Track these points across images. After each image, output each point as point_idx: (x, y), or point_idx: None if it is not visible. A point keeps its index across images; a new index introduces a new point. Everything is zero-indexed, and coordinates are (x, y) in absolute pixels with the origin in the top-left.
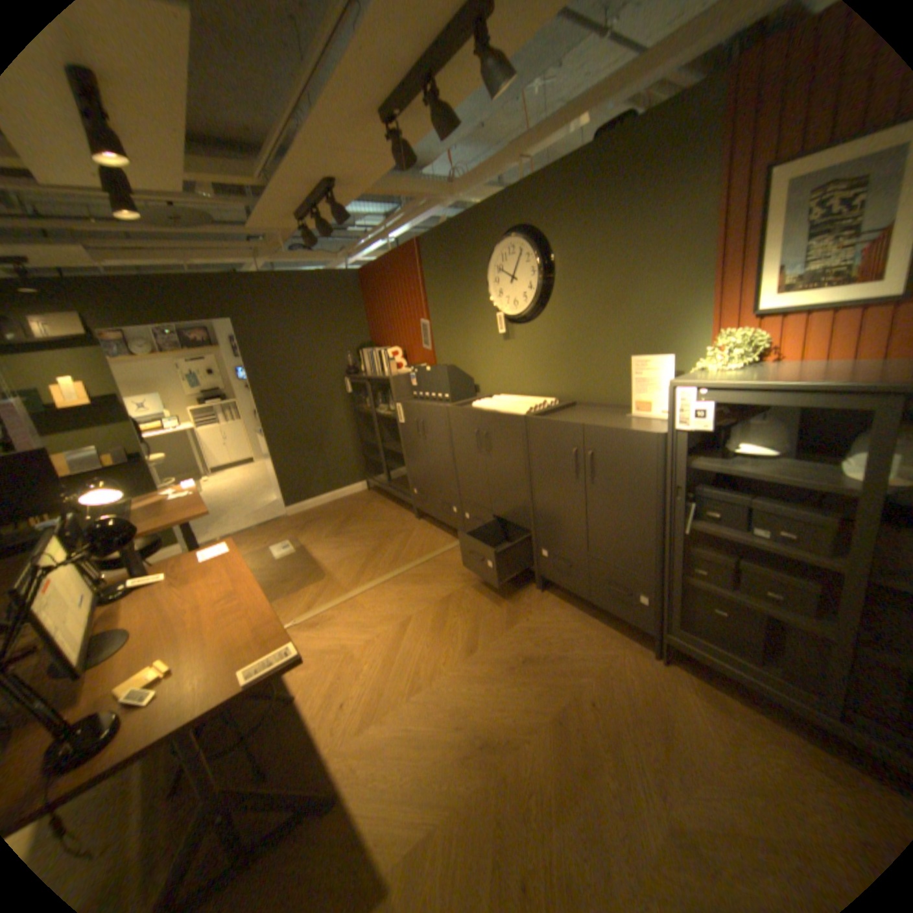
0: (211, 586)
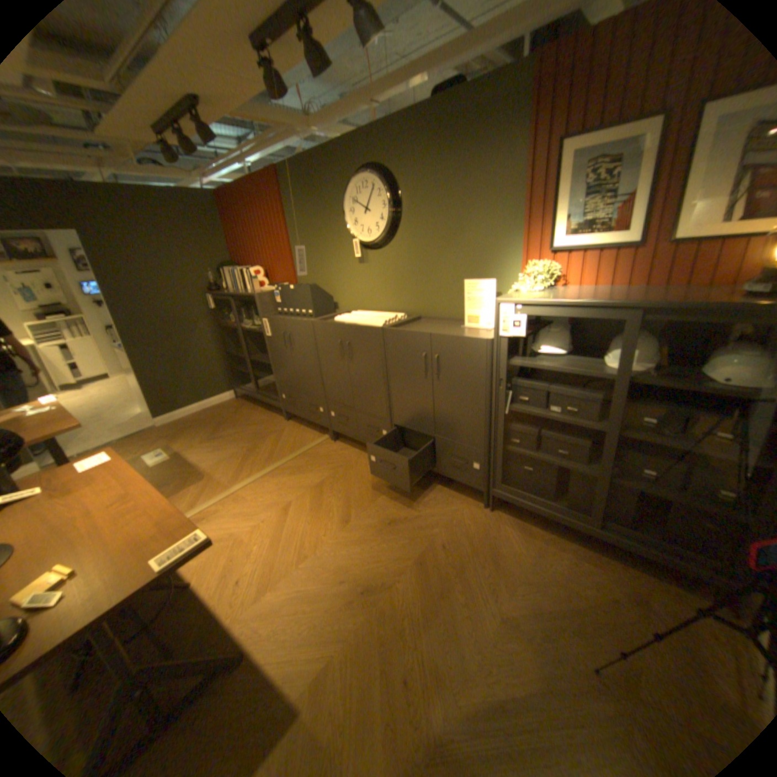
0: (100, 492)
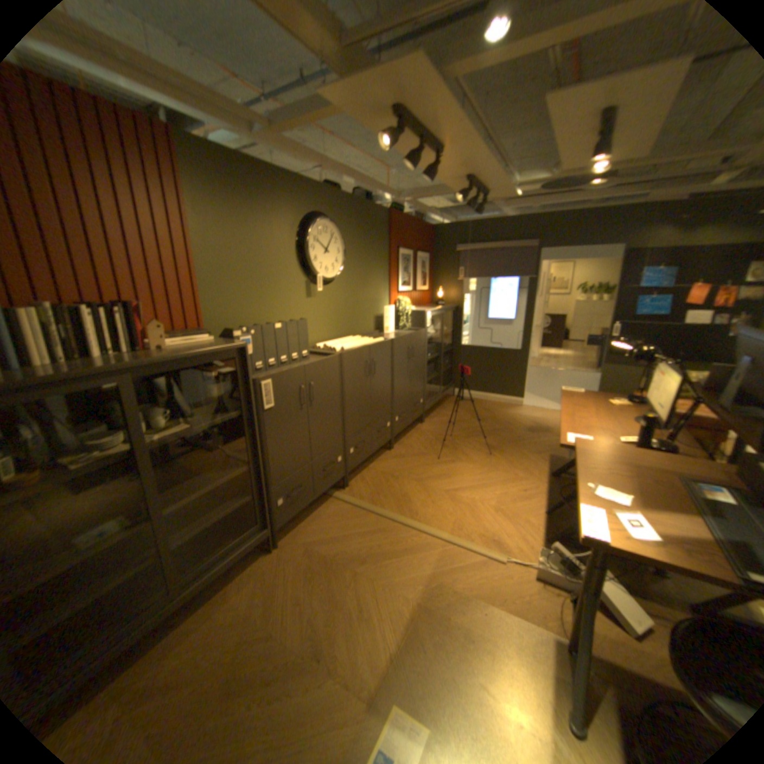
0: (587, 420)
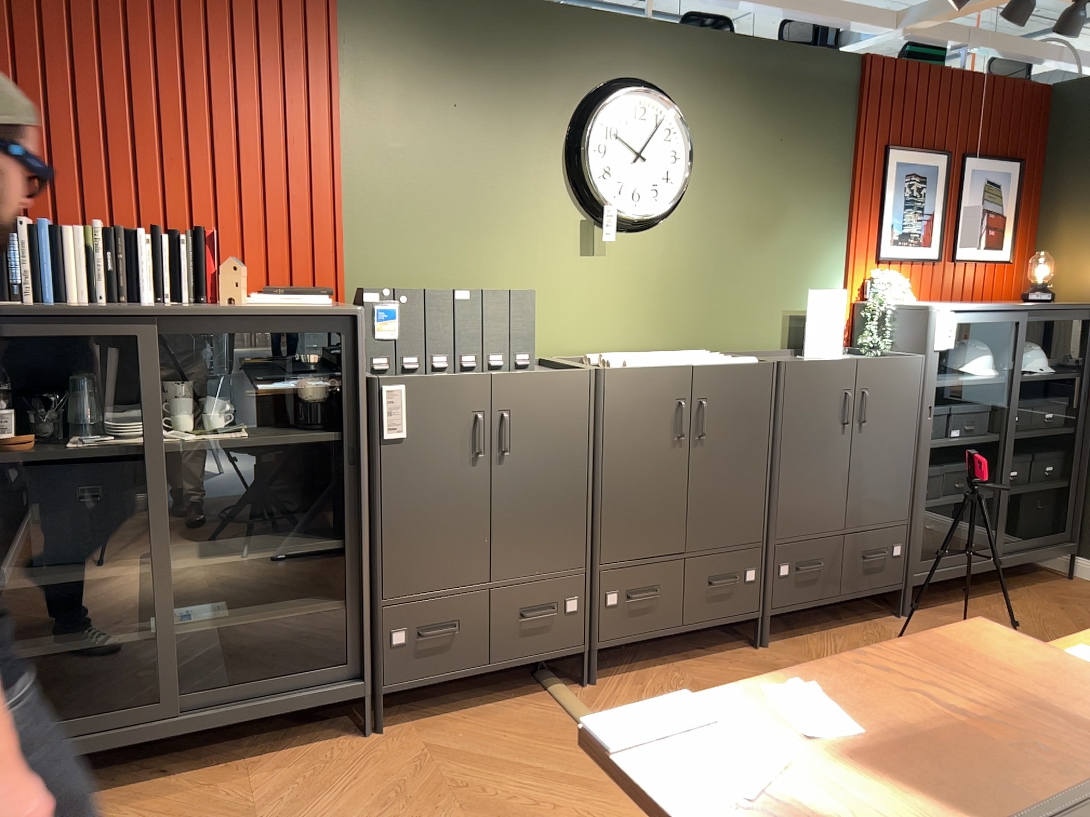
0: None
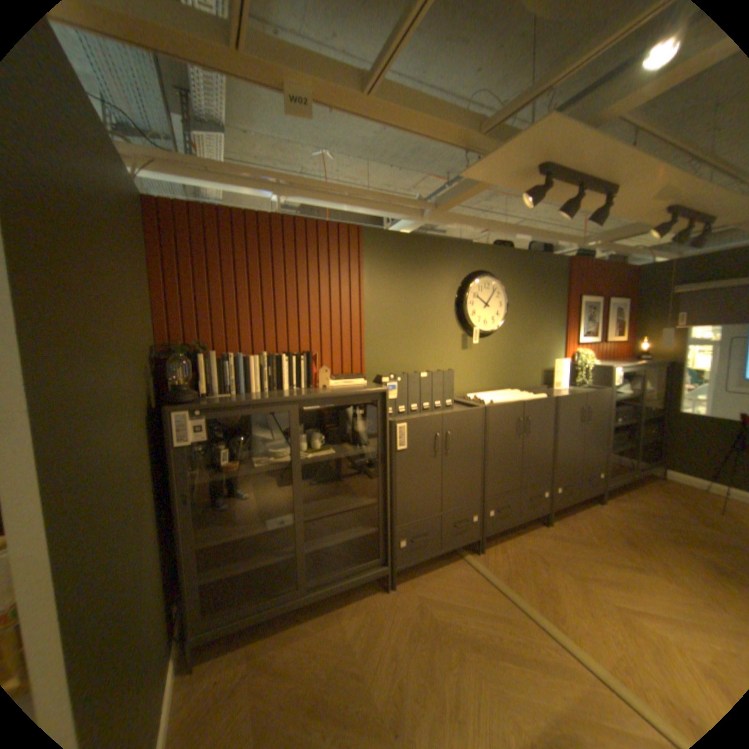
0: None
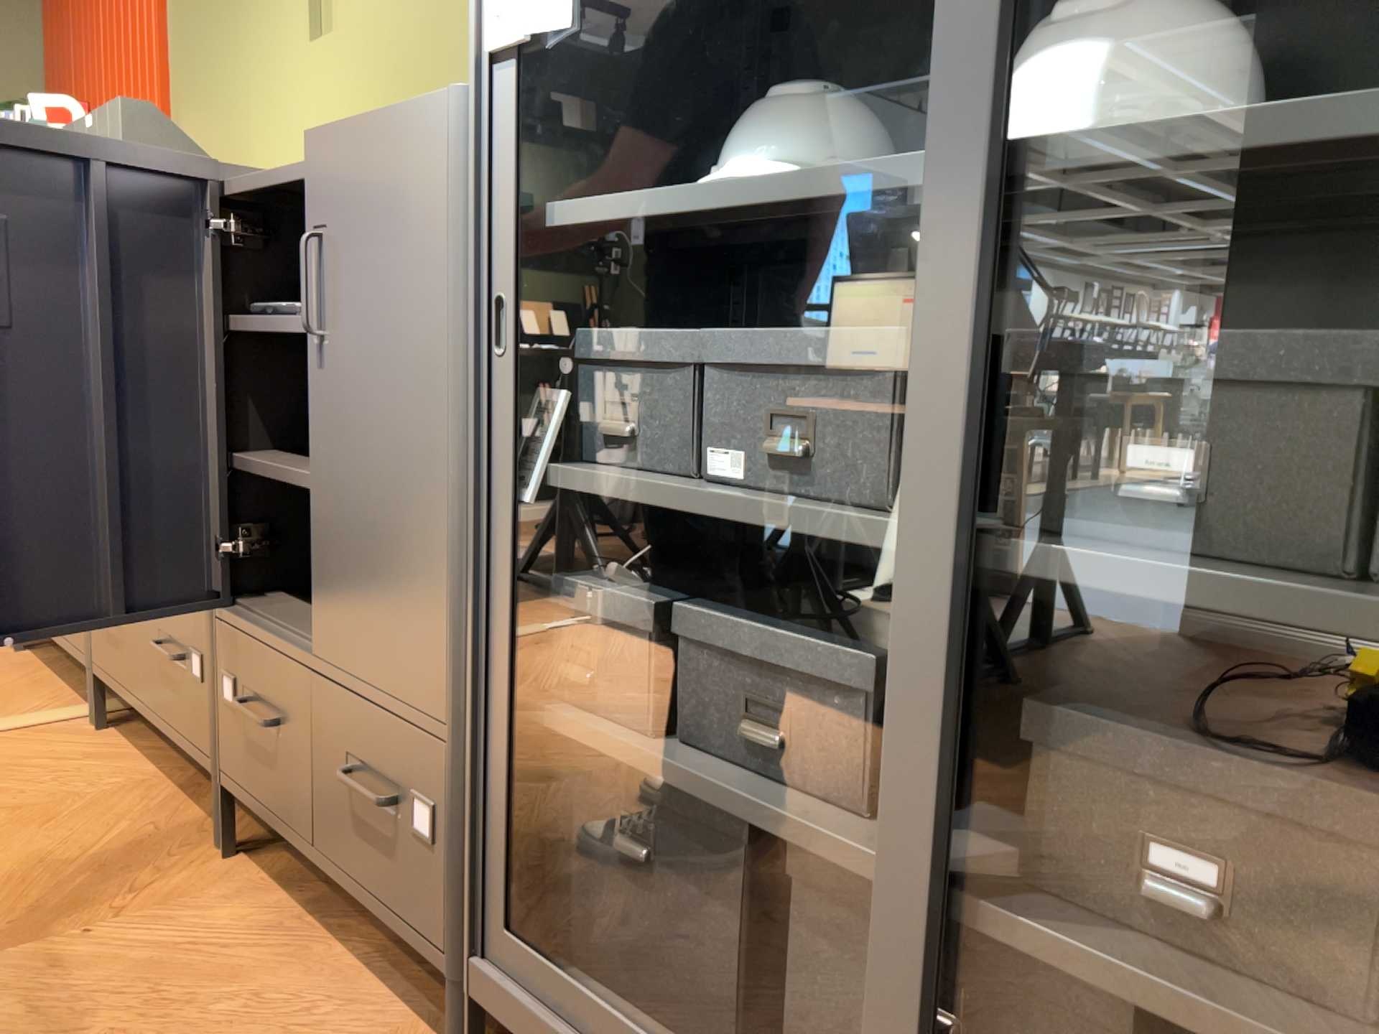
0: None
